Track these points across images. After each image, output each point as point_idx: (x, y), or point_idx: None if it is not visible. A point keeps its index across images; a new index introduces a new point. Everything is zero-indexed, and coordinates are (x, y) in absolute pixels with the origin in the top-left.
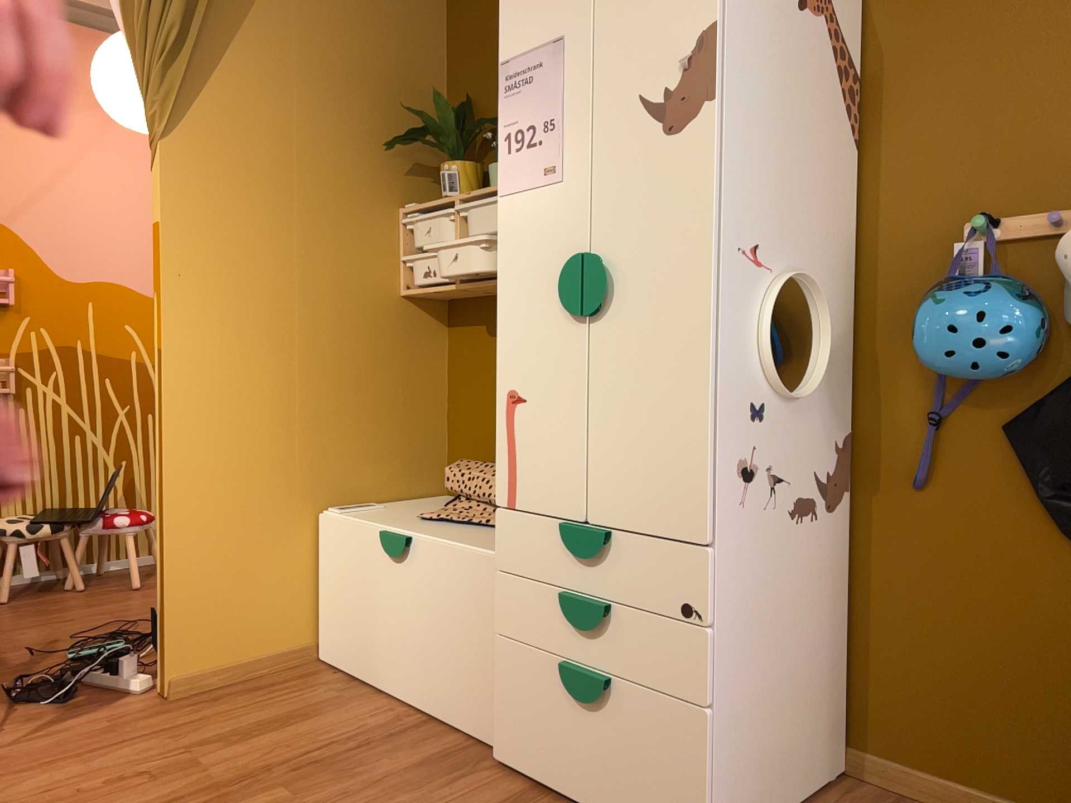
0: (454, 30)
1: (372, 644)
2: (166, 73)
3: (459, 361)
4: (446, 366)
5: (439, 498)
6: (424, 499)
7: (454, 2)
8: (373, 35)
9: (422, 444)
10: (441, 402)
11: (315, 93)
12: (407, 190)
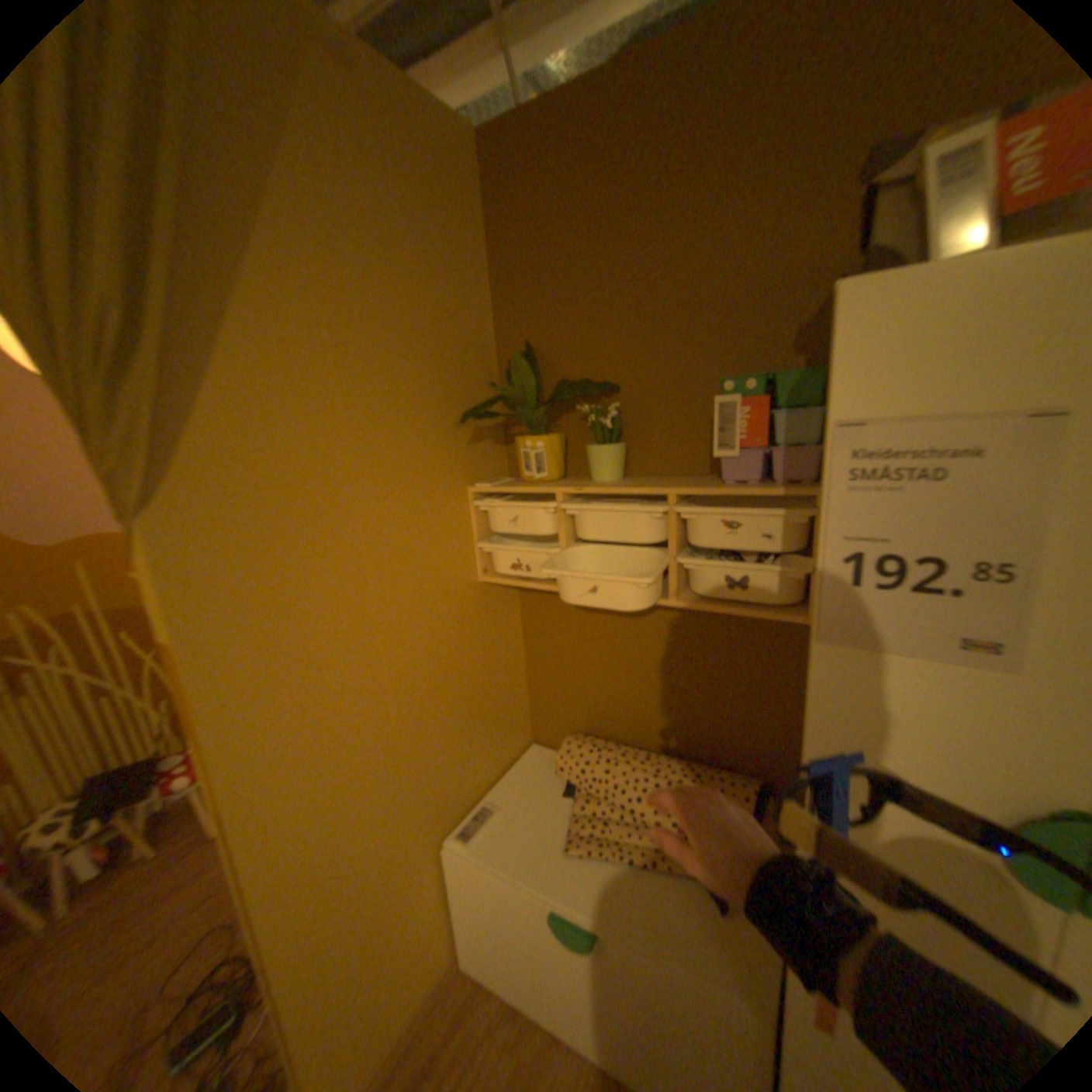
0: (496, 253)
1: (541, 994)
2: (113, 395)
3: (539, 626)
4: (522, 628)
5: (534, 753)
6: (525, 765)
7: (493, 214)
8: (413, 269)
9: (513, 710)
10: (522, 662)
11: (359, 368)
12: (472, 462)
